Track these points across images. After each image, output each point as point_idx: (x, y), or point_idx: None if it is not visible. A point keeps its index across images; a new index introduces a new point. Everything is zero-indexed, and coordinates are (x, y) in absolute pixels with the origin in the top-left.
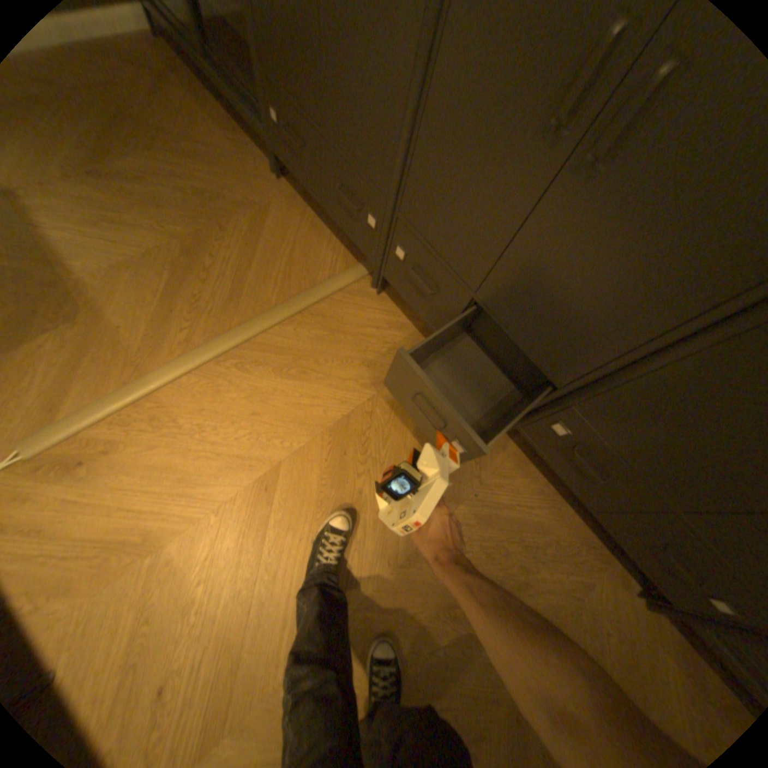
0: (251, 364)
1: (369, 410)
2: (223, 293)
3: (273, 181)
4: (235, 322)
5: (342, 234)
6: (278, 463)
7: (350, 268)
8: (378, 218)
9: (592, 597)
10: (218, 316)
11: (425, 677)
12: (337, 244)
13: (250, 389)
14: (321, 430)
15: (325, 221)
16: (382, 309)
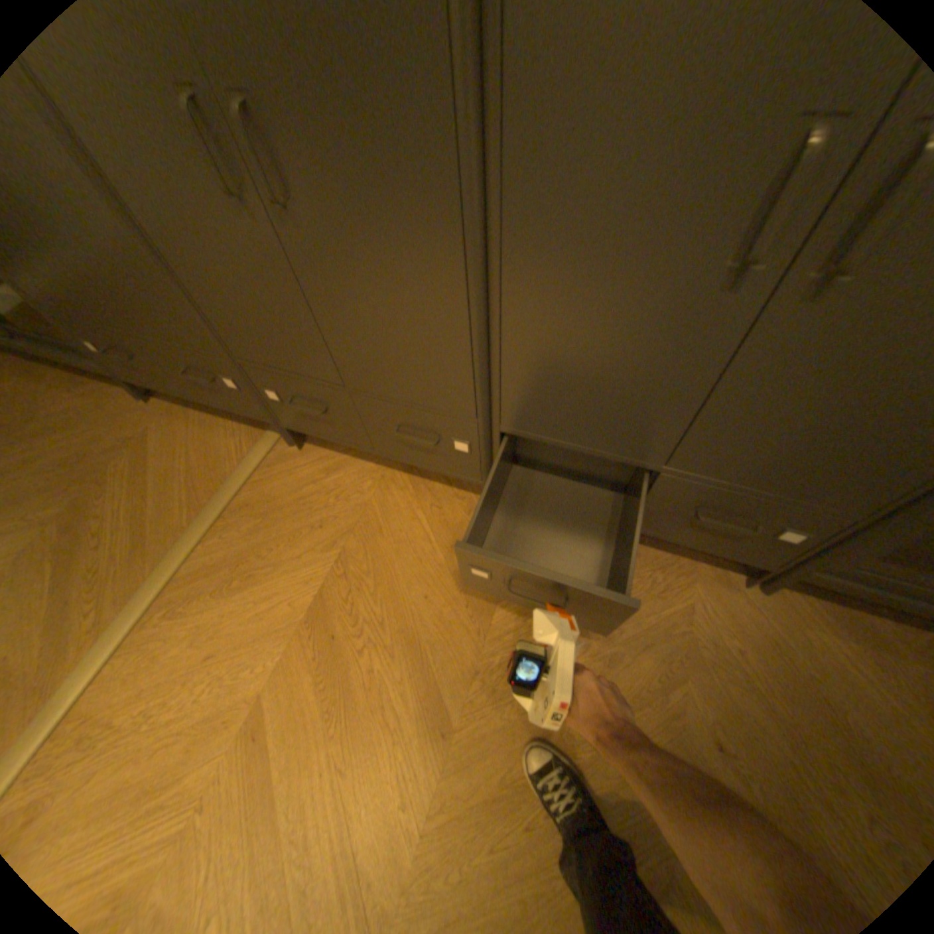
0: (181, 605)
1: (340, 572)
2: (122, 547)
3: (141, 406)
4: (146, 571)
5: (236, 414)
6: (255, 699)
7: (257, 441)
8: (229, 377)
9: (696, 621)
10: (124, 575)
11: (554, 854)
12: (234, 427)
13: (190, 634)
14: (293, 628)
15: (212, 412)
16: (311, 461)
